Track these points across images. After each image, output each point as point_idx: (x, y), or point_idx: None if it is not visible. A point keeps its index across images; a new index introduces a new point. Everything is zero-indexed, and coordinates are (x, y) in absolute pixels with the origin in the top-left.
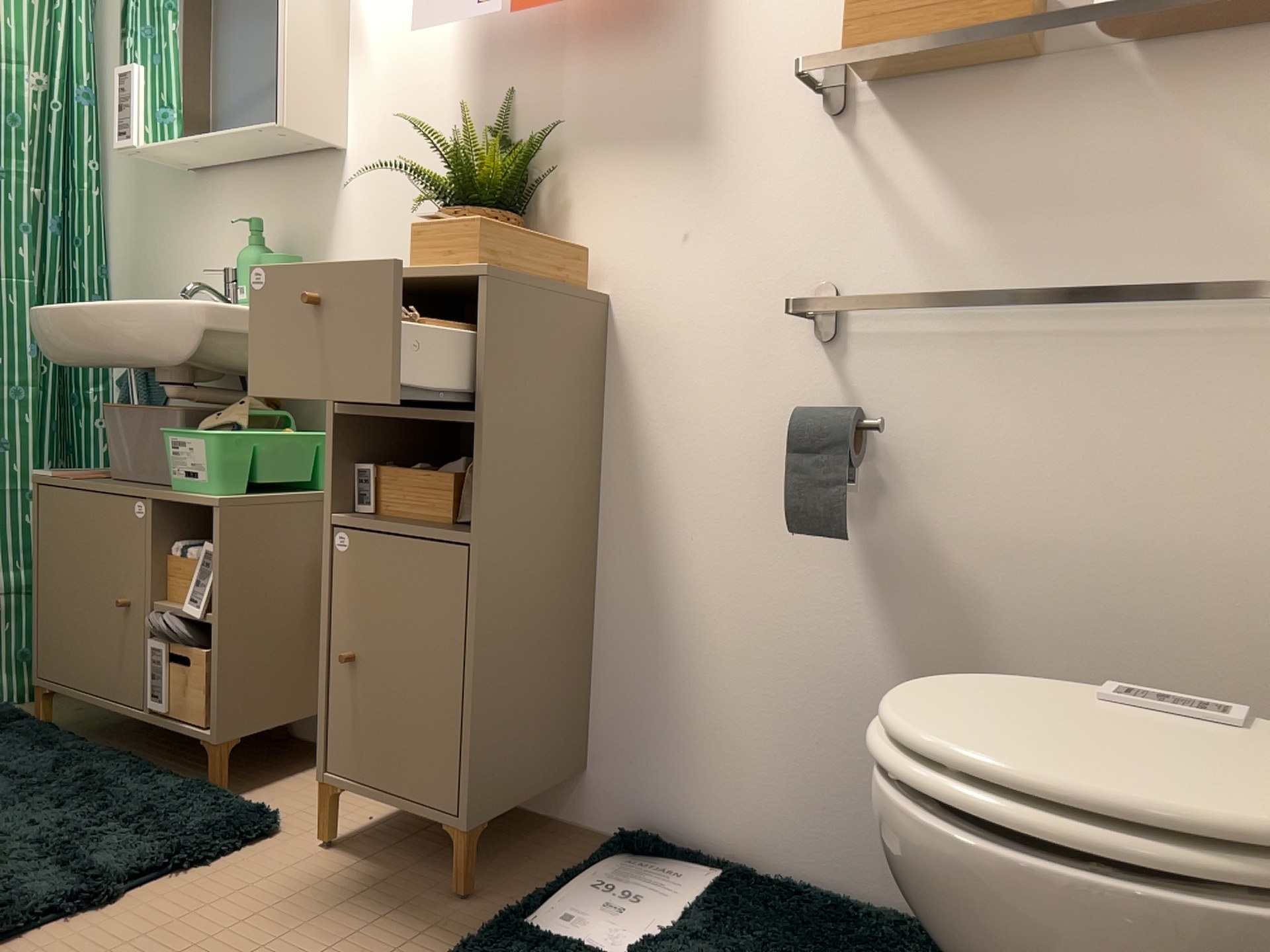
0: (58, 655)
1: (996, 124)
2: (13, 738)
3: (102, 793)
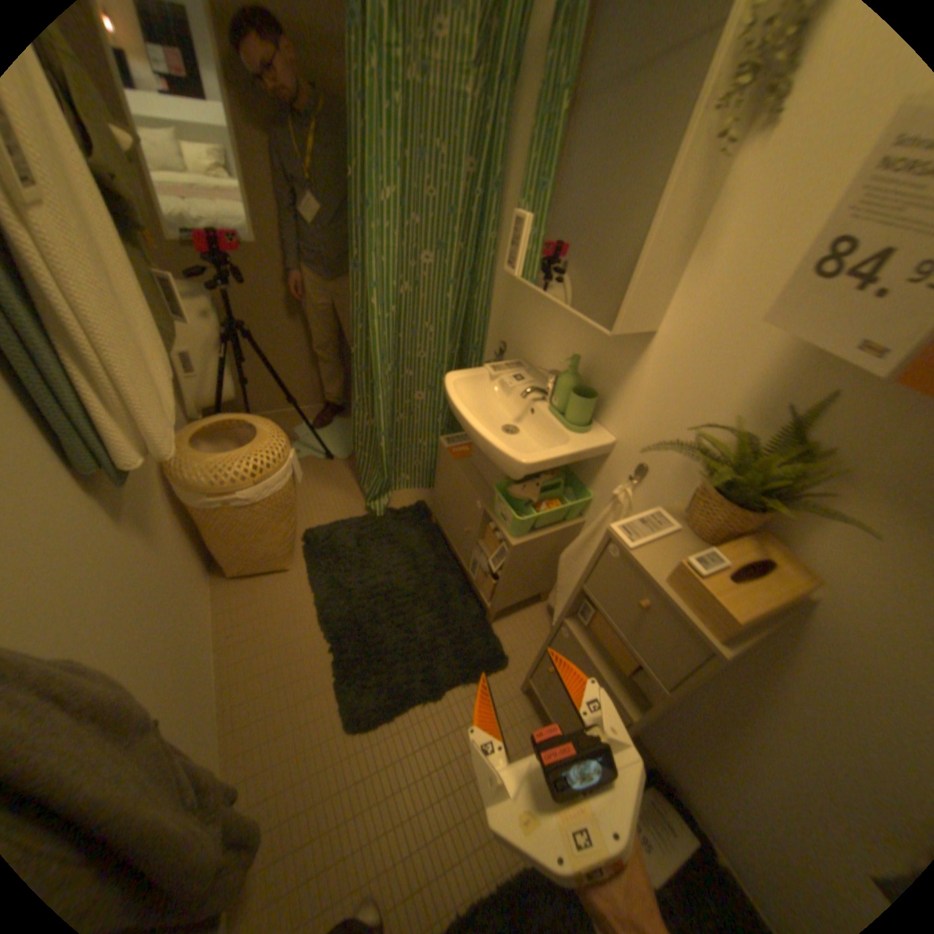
0: (442, 514)
1: None
2: (423, 536)
3: (448, 609)
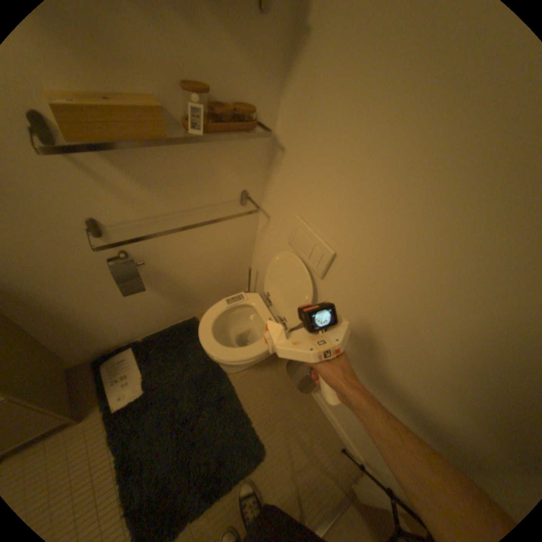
0: None
1: (145, 152)
2: None
3: None
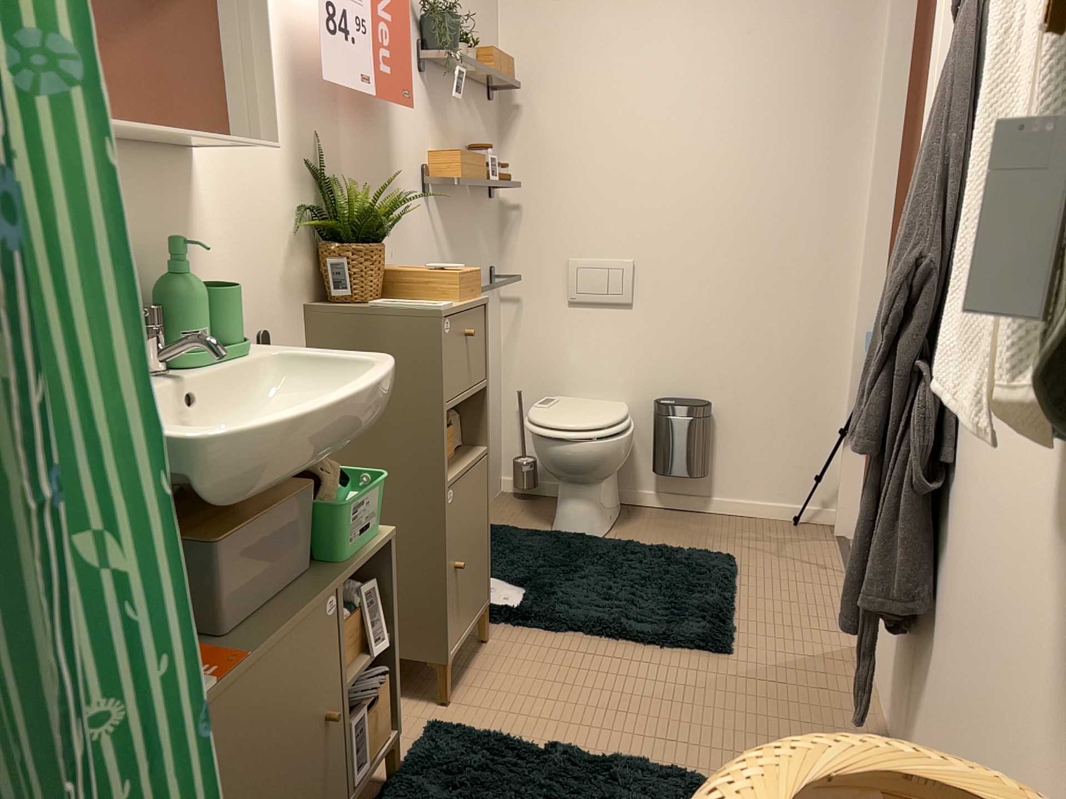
0: None
1: (454, 213)
2: None
3: None
